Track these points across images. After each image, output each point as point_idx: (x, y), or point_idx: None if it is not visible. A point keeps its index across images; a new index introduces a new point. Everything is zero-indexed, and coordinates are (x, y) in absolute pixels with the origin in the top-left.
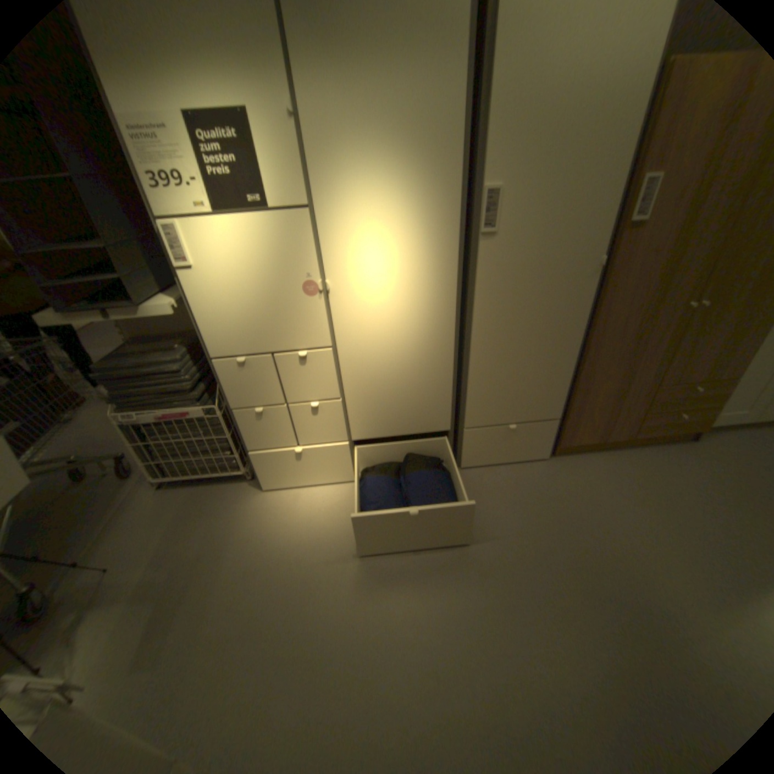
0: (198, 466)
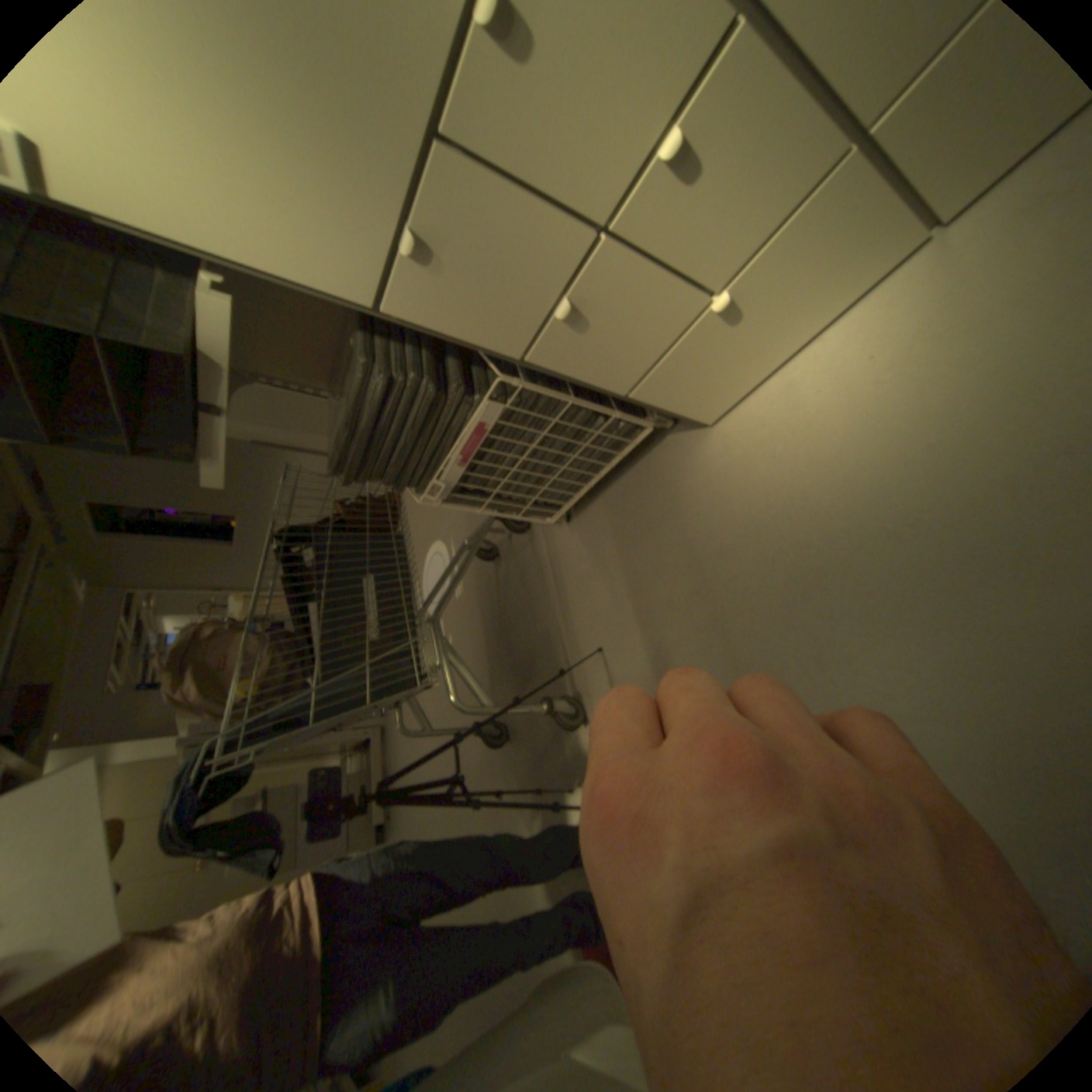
0: (583, 470)
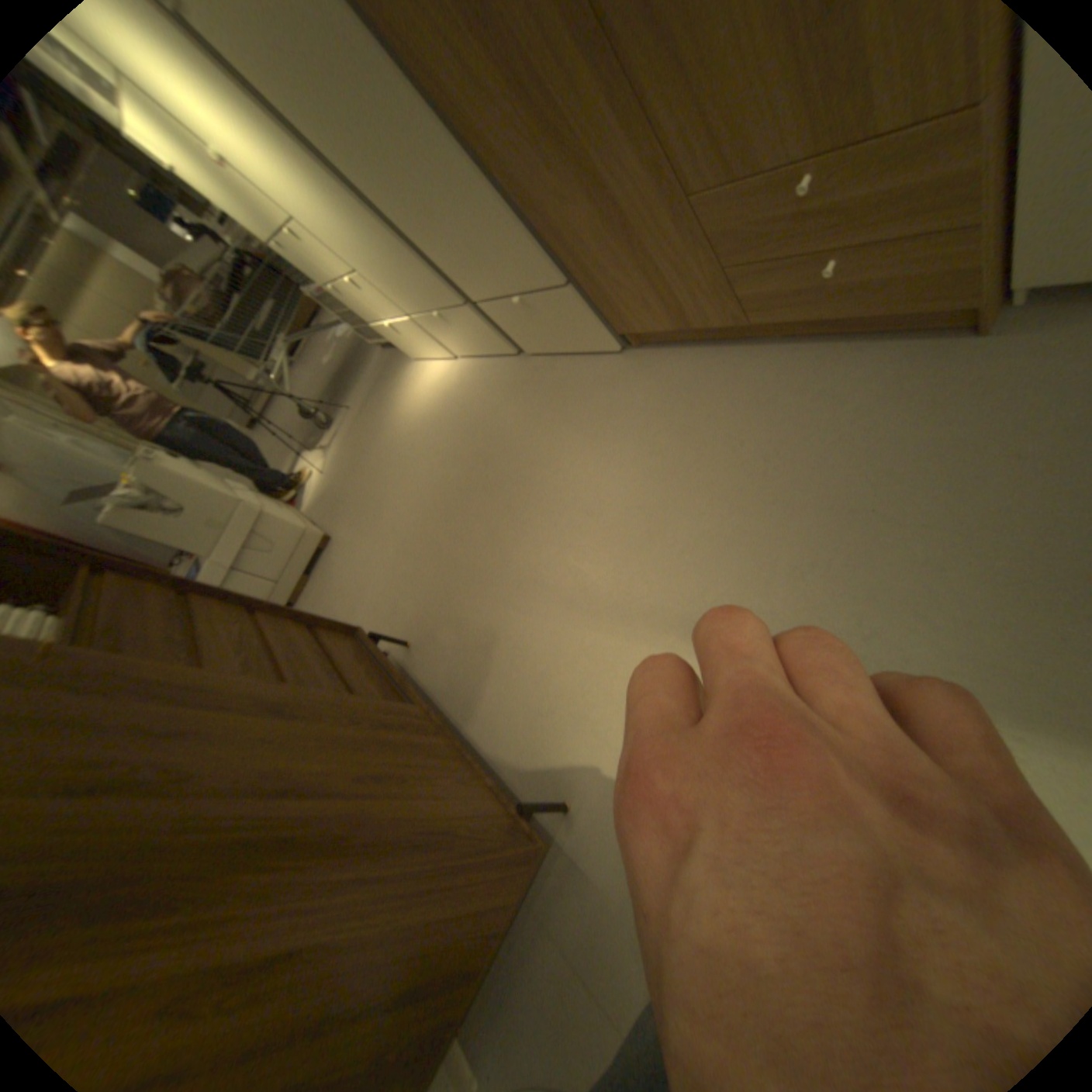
0: (371, 331)
